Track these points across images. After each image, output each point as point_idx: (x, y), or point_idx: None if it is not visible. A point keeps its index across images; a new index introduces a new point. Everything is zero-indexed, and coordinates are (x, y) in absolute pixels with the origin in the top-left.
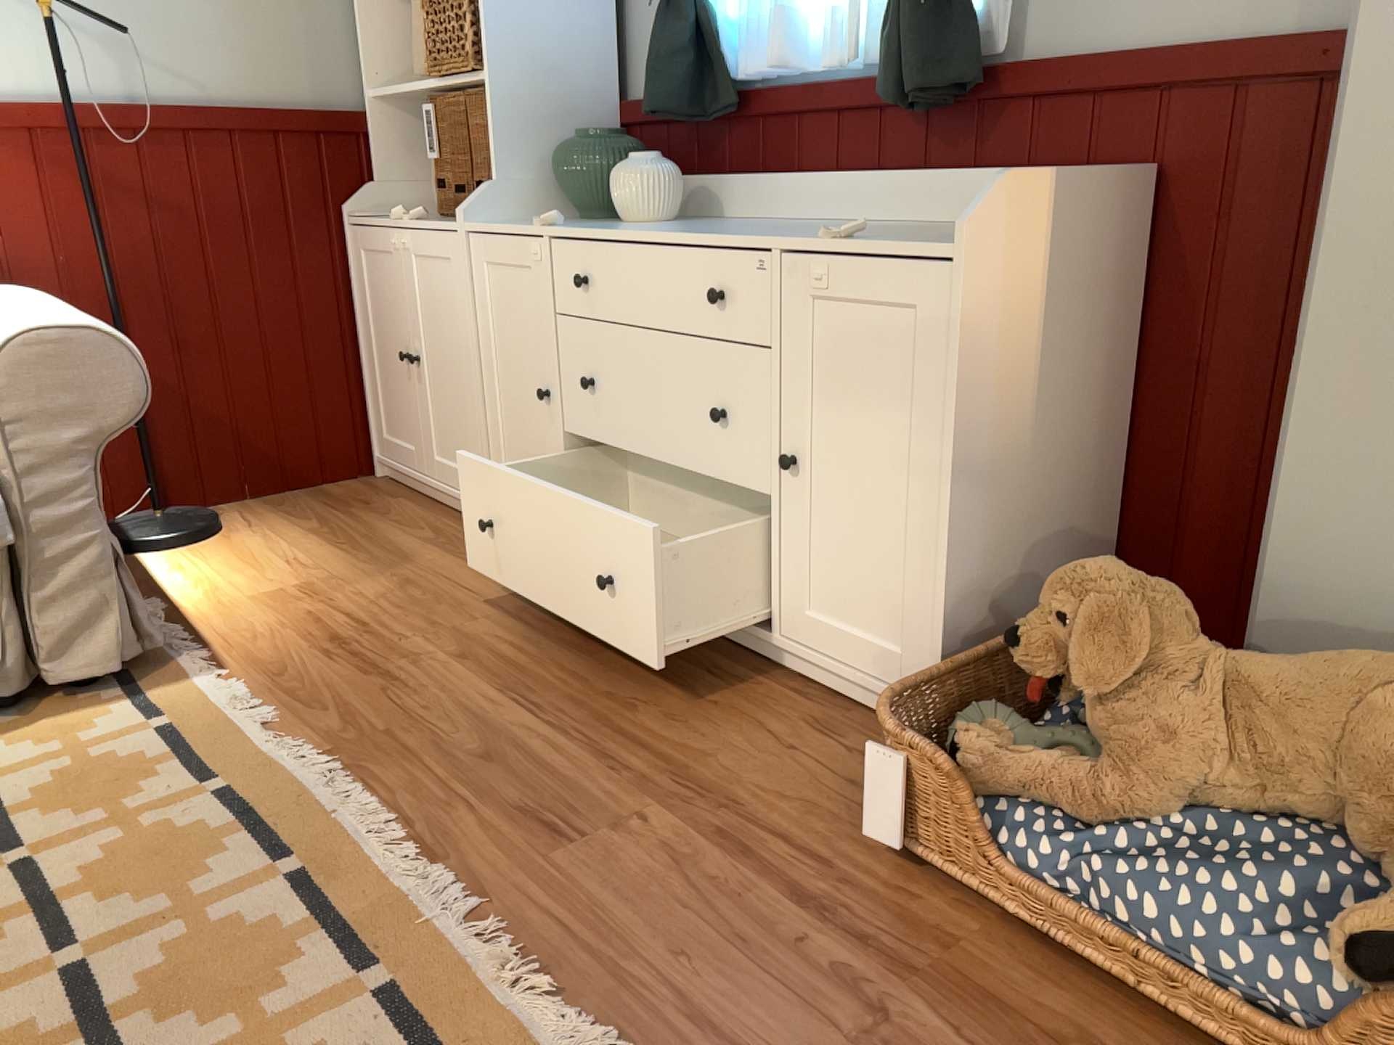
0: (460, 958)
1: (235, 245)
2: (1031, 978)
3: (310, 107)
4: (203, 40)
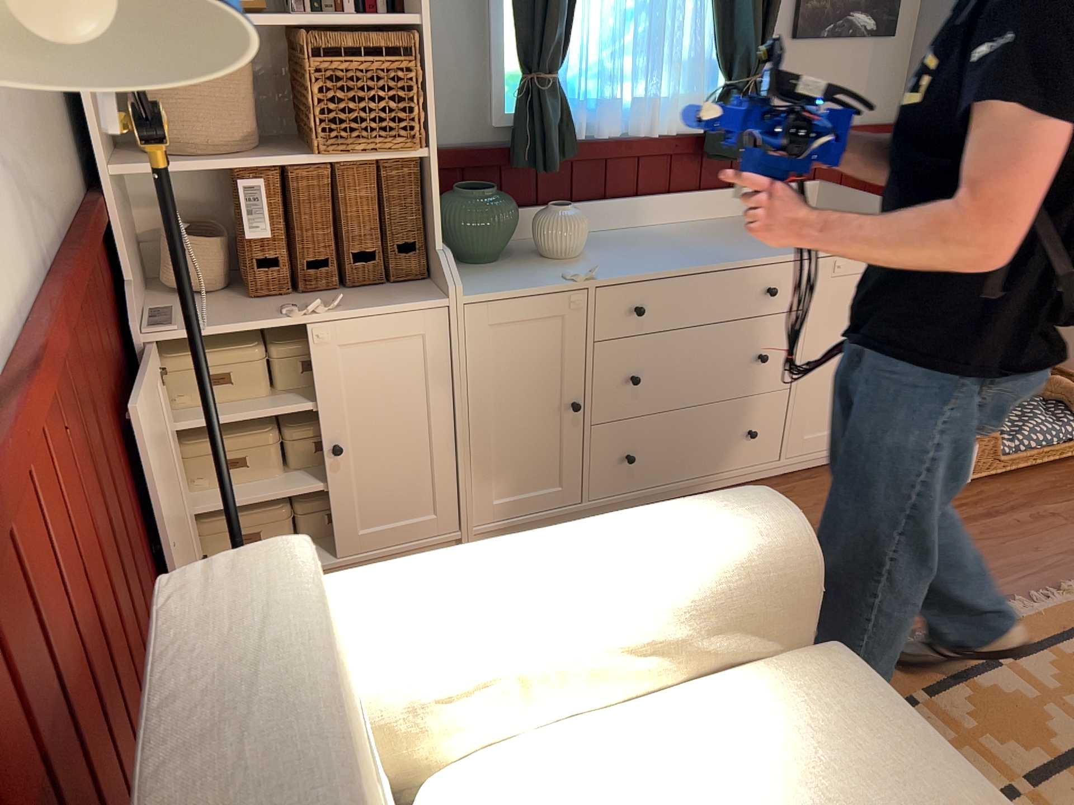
0: (1061, 606)
1: (112, 422)
2: (1025, 483)
3: (73, 201)
4: (28, 135)
